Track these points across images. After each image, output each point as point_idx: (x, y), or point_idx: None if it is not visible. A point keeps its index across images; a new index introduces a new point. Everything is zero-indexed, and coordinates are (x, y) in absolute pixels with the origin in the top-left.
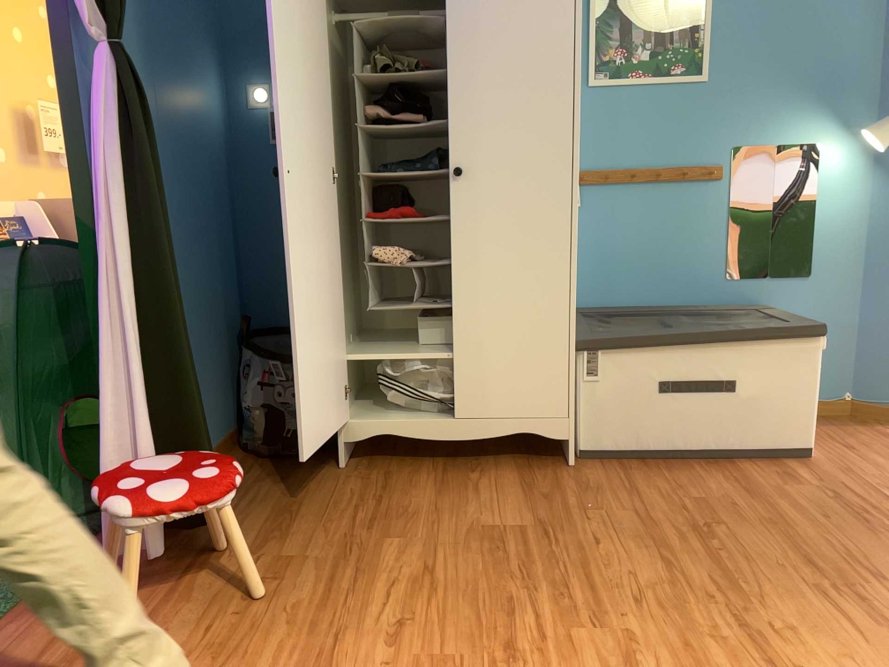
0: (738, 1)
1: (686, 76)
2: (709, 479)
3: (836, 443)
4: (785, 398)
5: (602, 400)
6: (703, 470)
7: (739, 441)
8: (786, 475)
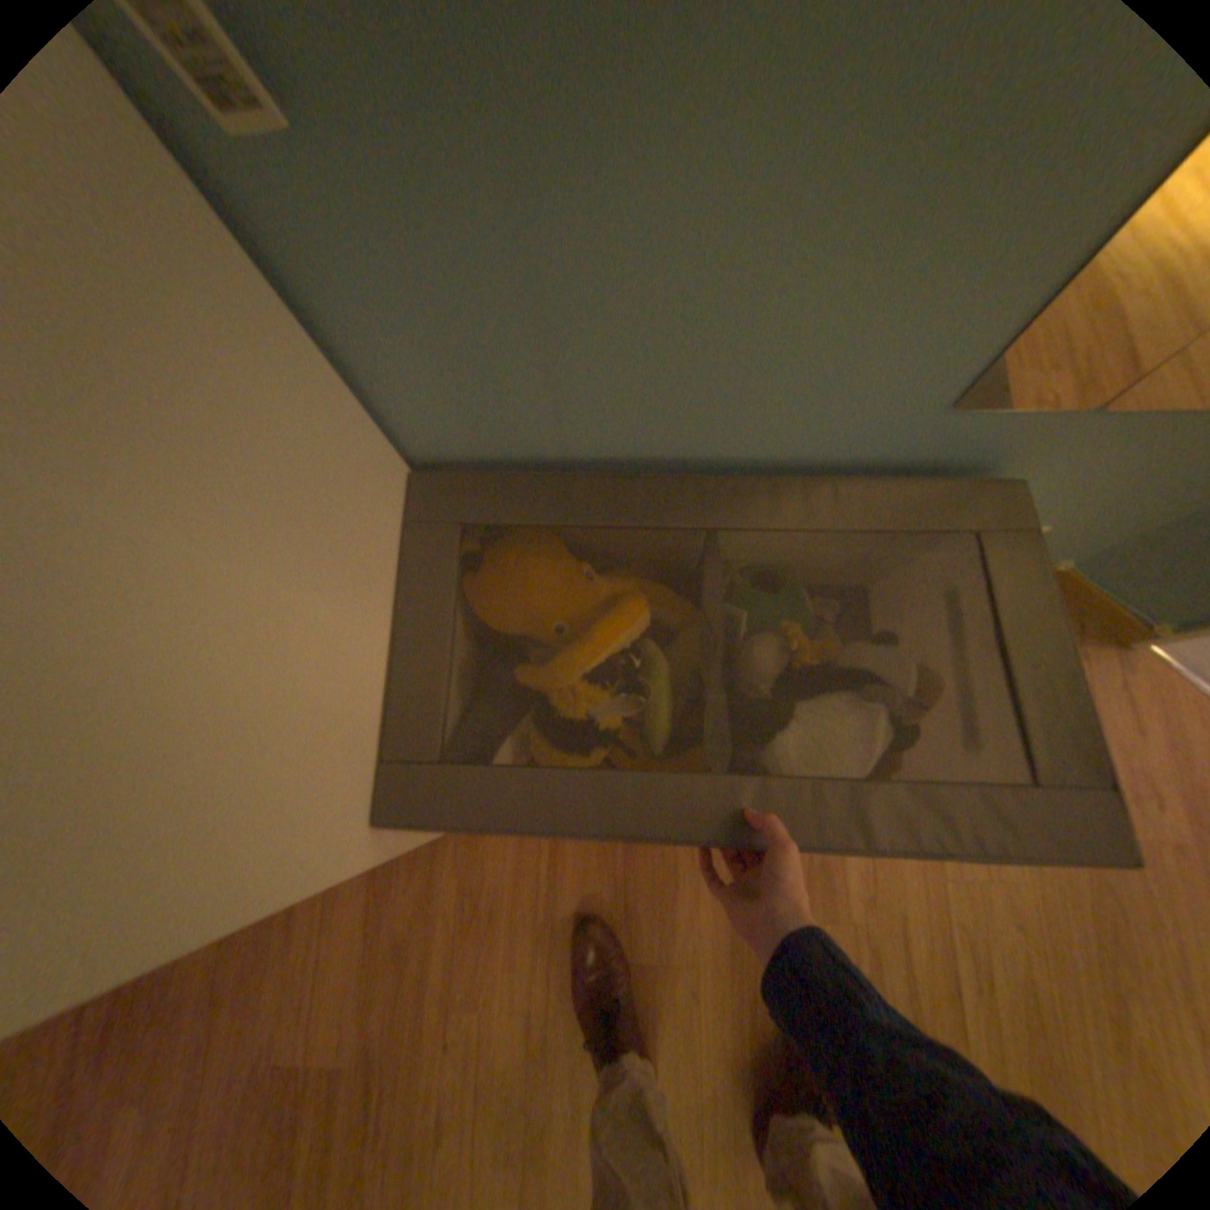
0: None
1: None
2: (685, 883)
3: None
4: None
5: None
6: None
7: None
8: (821, 872)
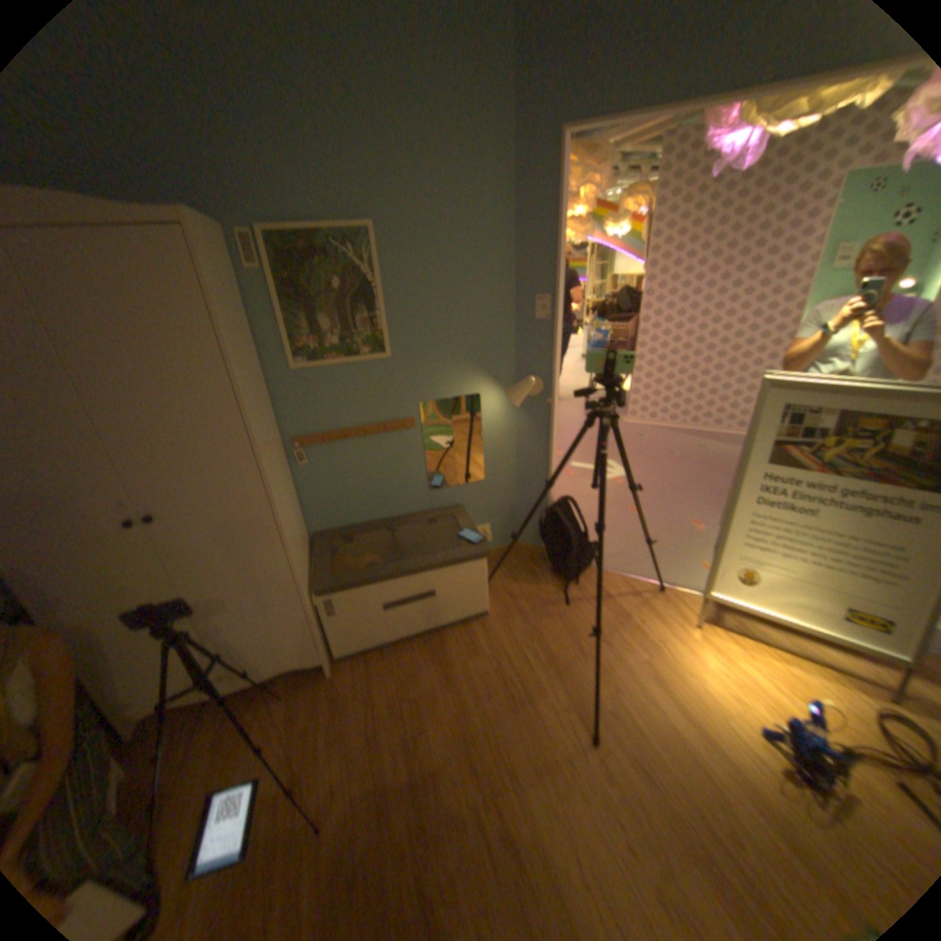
0: (404, 291)
1: (372, 355)
2: (421, 667)
3: (503, 591)
4: (467, 592)
5: (341, 628)
6: (419, 654)
7: (441, 622)
8: (470, 646)
